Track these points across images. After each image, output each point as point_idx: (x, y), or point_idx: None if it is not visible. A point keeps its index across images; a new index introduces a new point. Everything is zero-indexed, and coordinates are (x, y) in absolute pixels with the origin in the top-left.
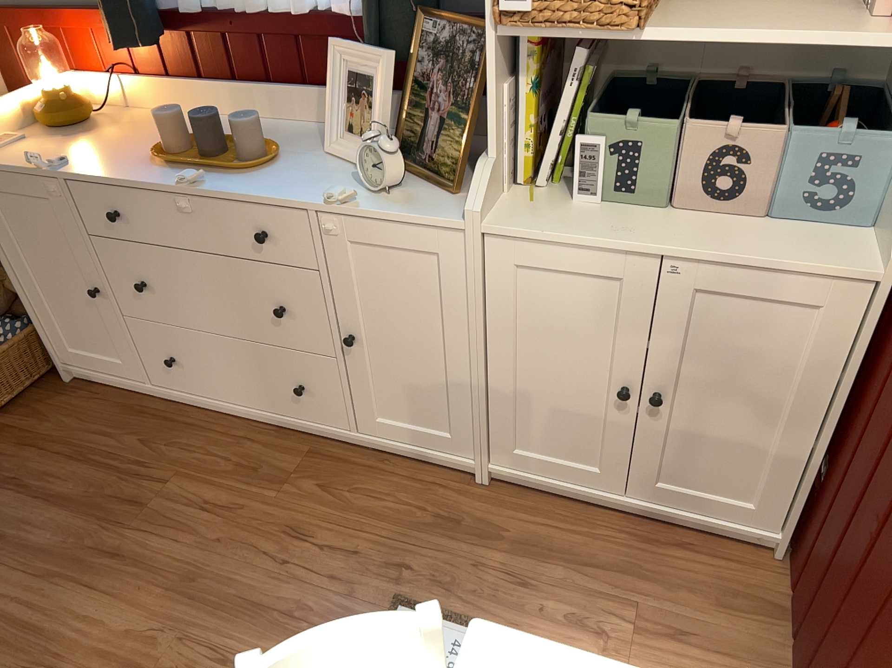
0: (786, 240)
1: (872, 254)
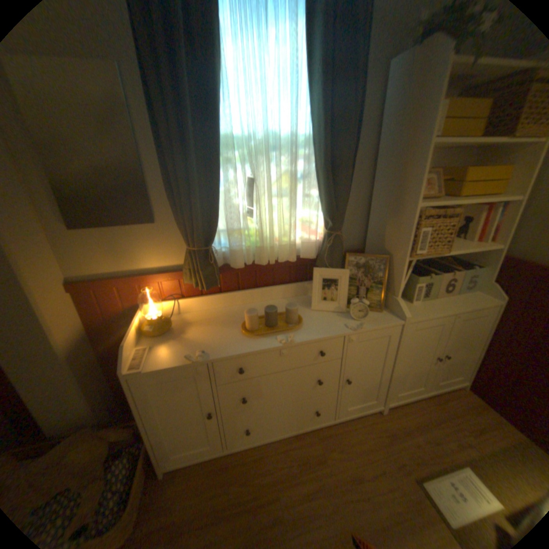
0: (472, 299)
1: (495, 297)
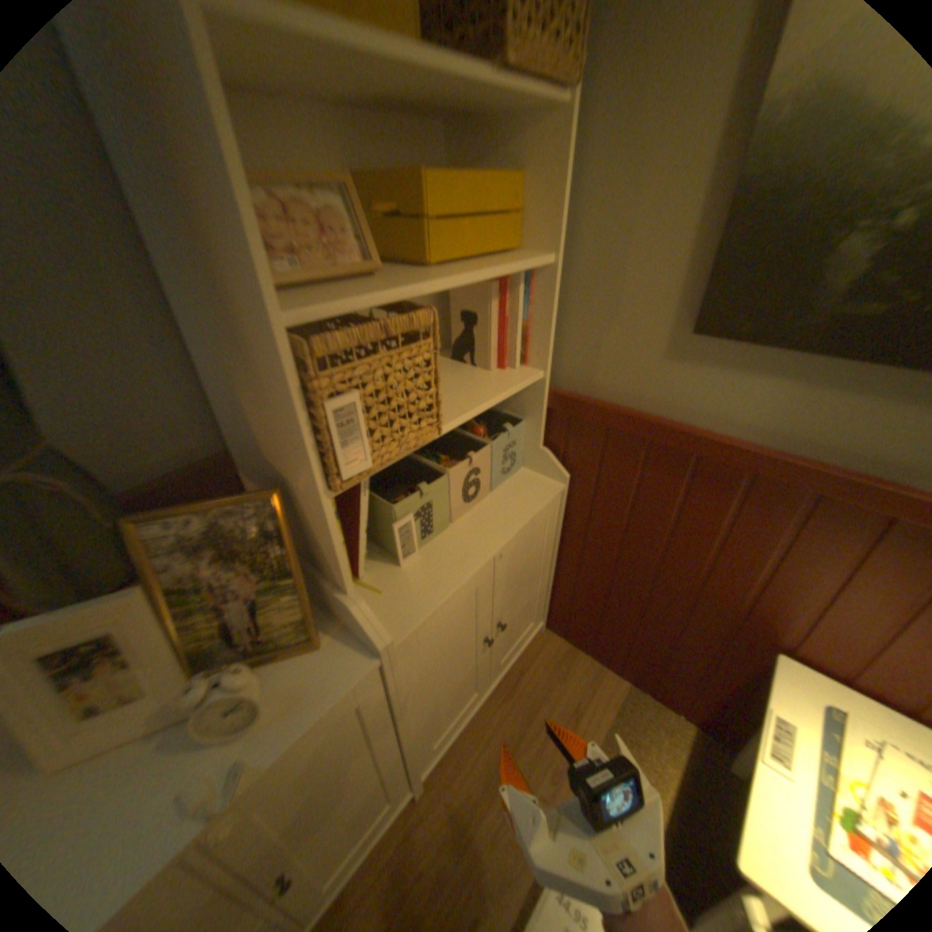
0: (515, 495)
1: (549, 477)
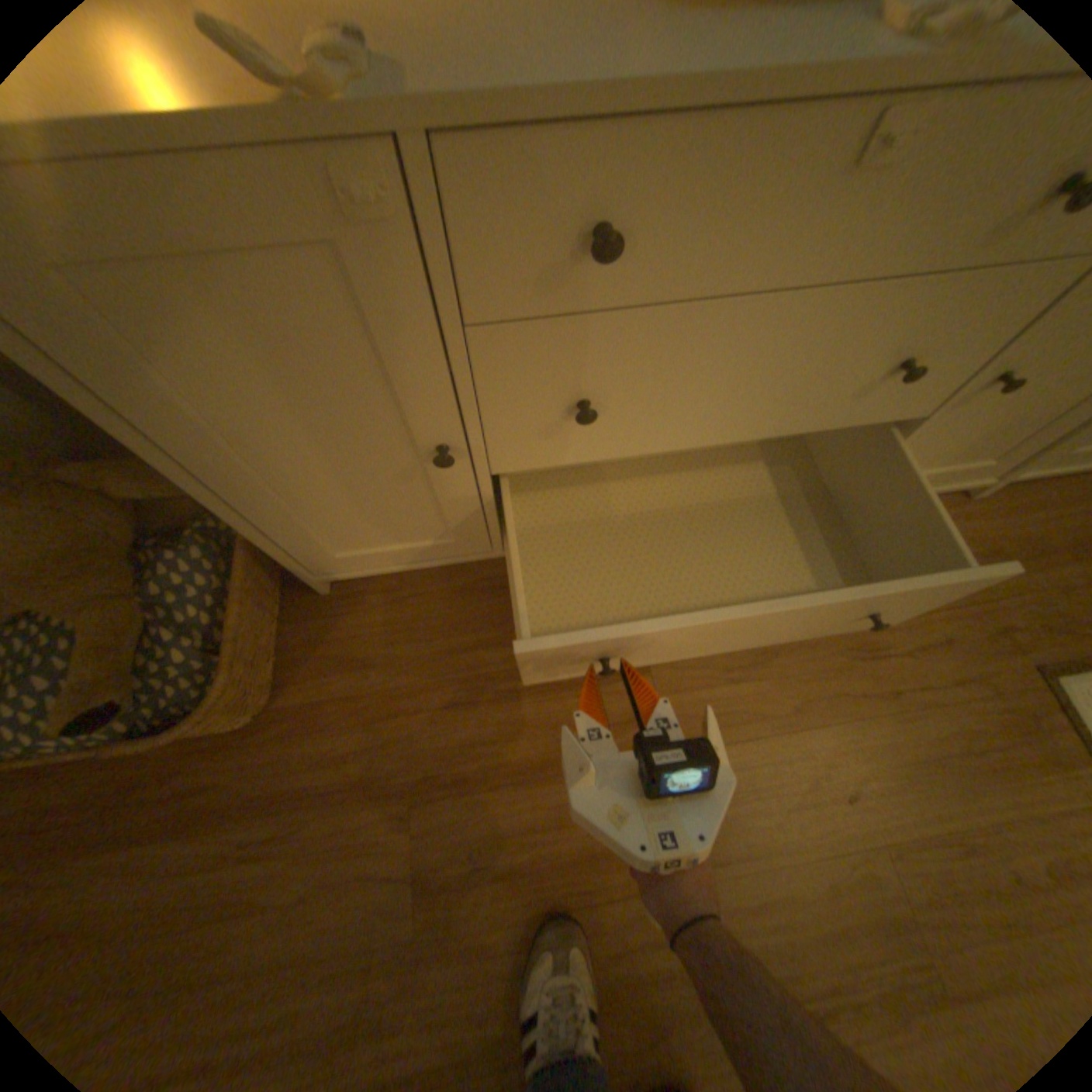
0: None
1: None
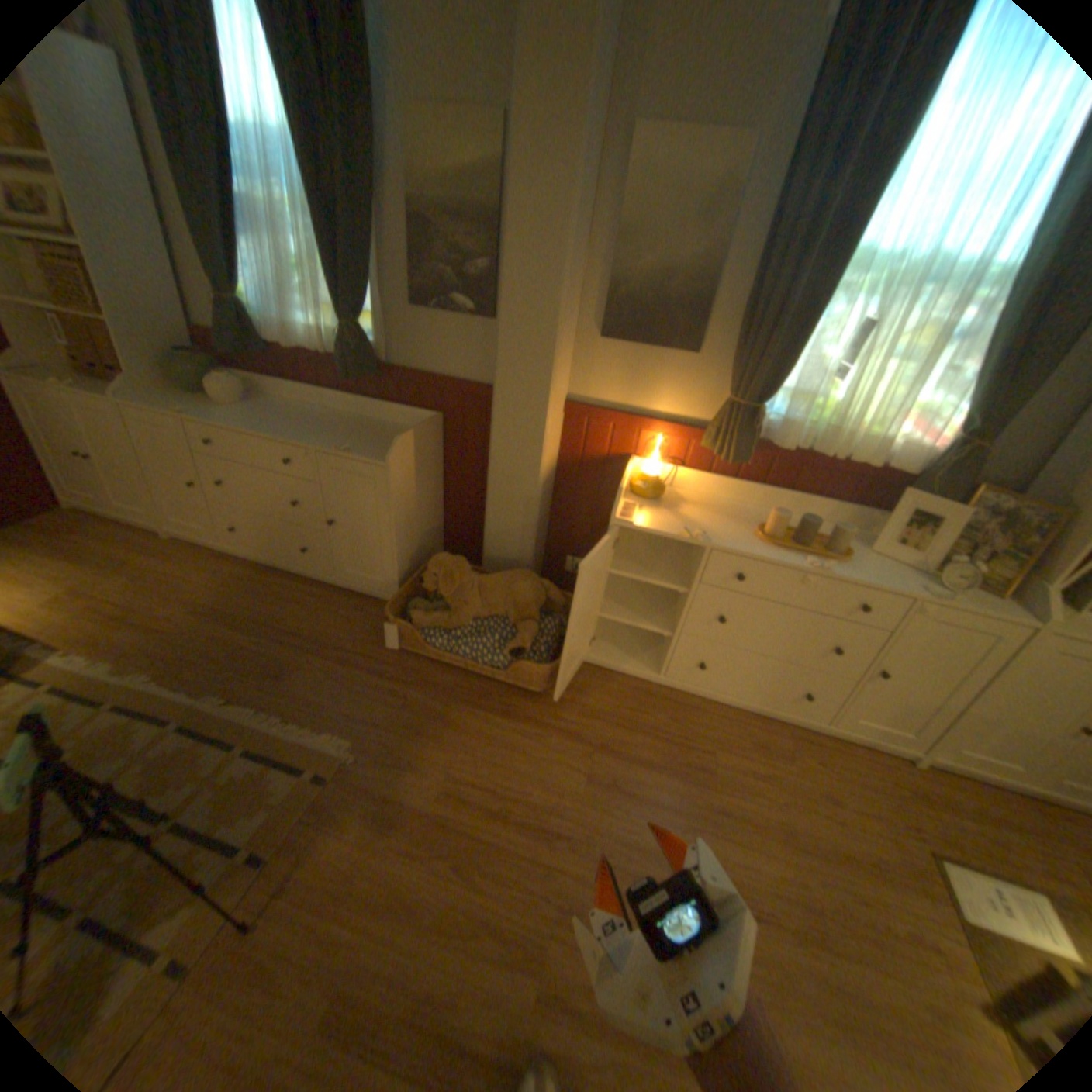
0: None
1: None
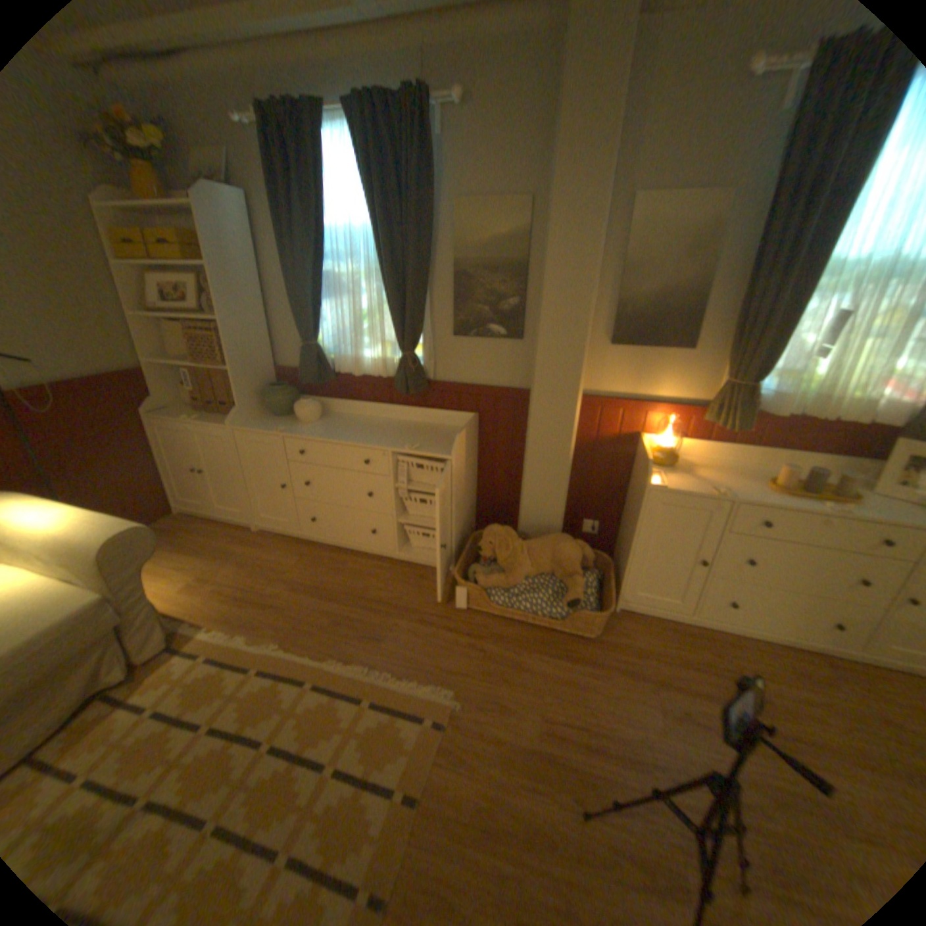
0: None
1: None
